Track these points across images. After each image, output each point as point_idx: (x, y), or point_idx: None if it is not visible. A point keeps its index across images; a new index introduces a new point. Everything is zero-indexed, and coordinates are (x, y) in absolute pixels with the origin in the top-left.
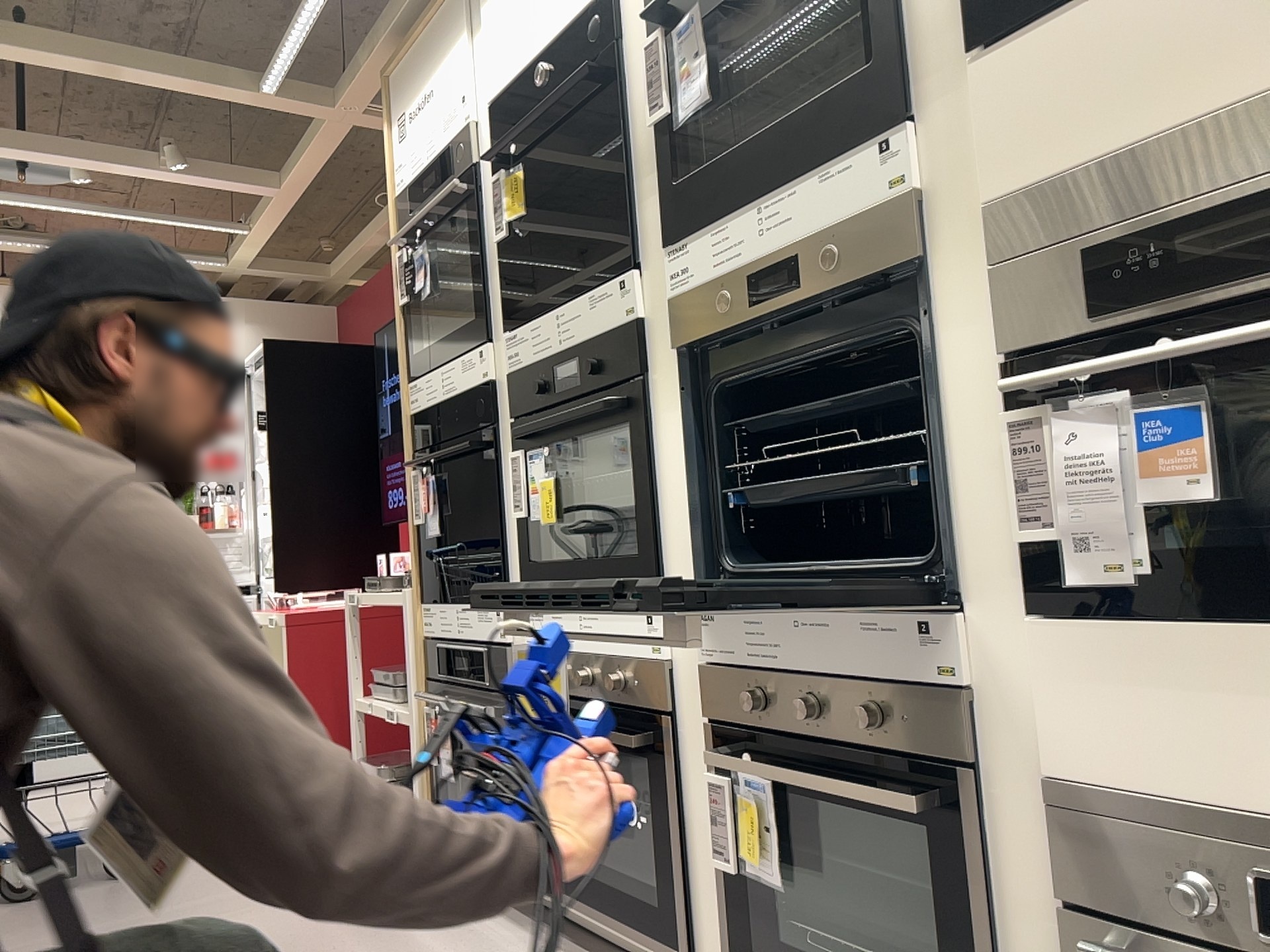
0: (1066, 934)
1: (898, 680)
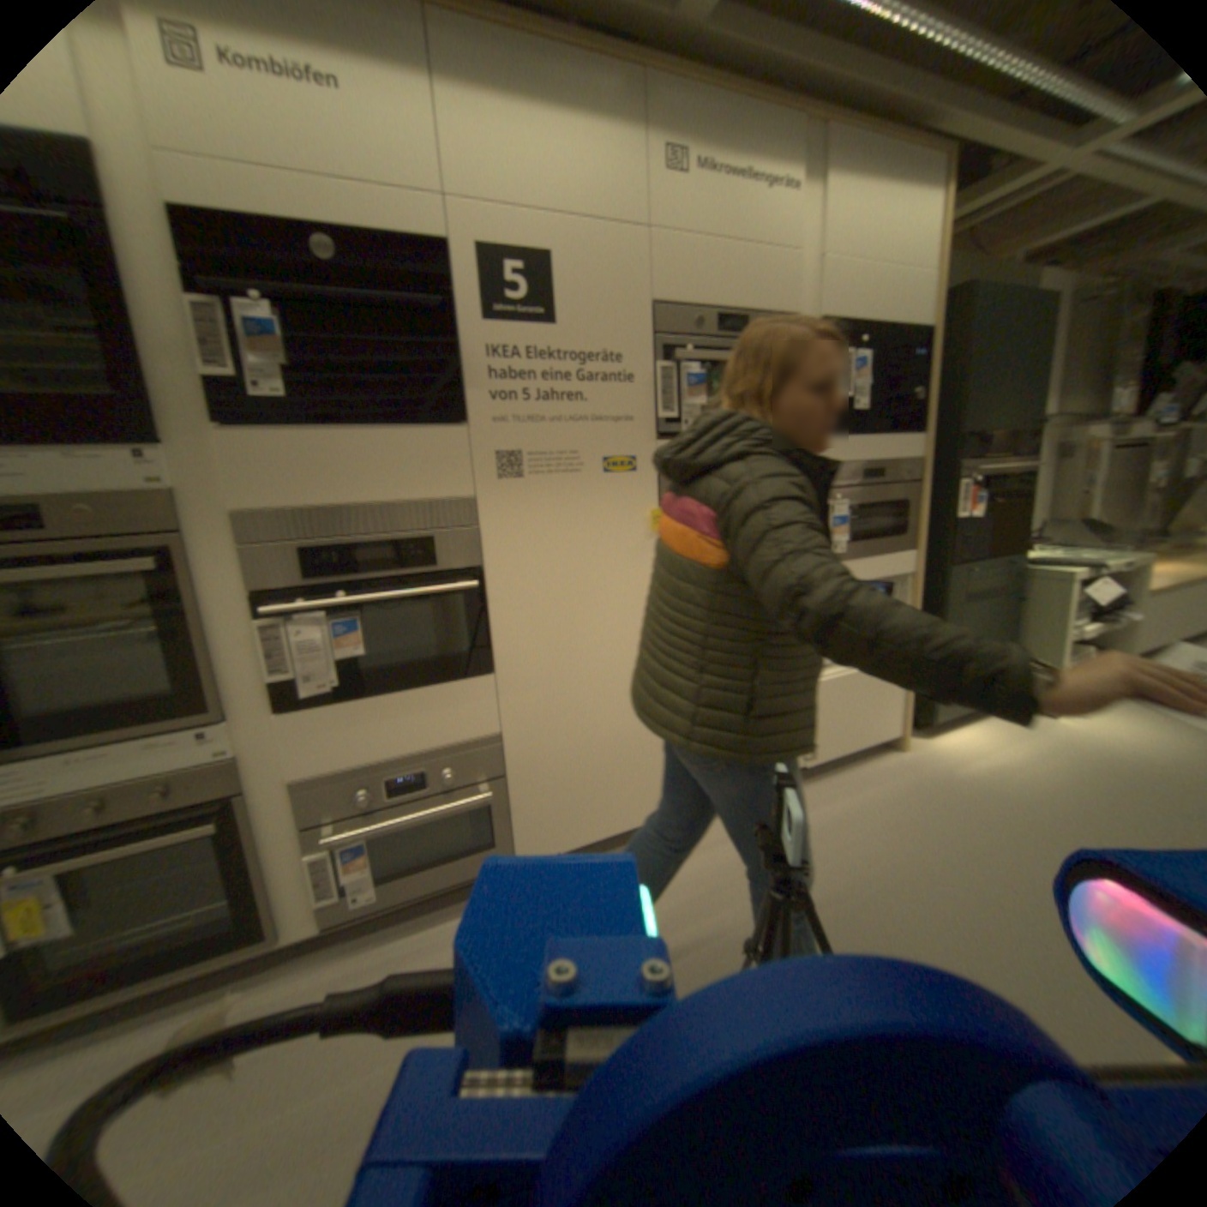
0: (293, 843)
1: (172, 770)
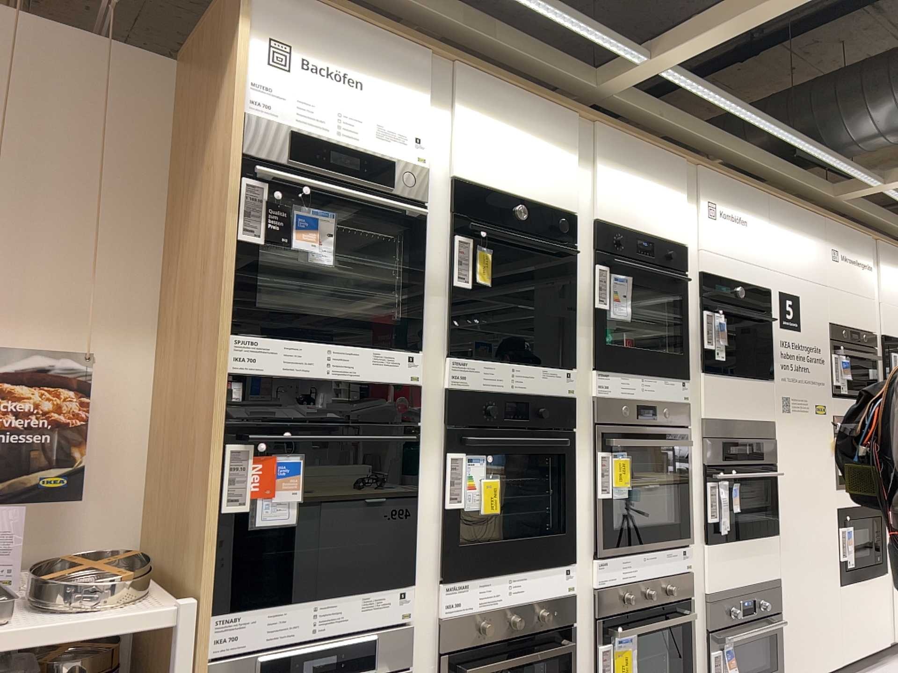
0: (704, 640)
1: (675, 572)
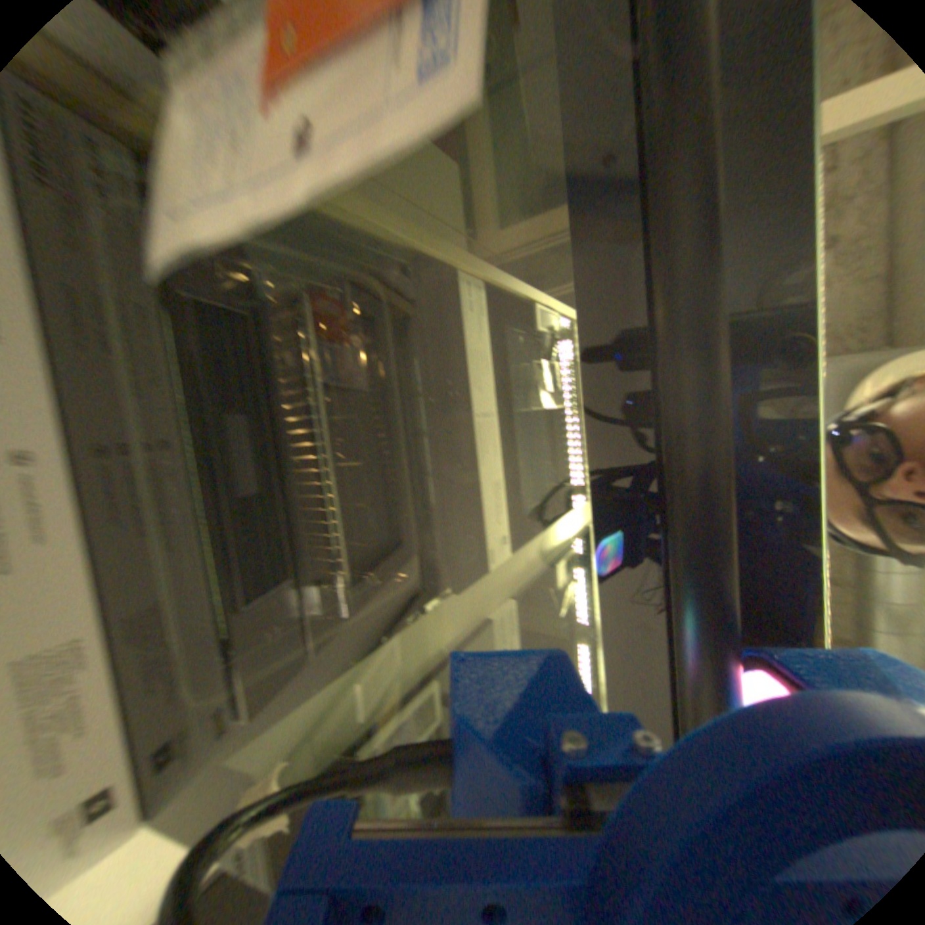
0: None
1: None
